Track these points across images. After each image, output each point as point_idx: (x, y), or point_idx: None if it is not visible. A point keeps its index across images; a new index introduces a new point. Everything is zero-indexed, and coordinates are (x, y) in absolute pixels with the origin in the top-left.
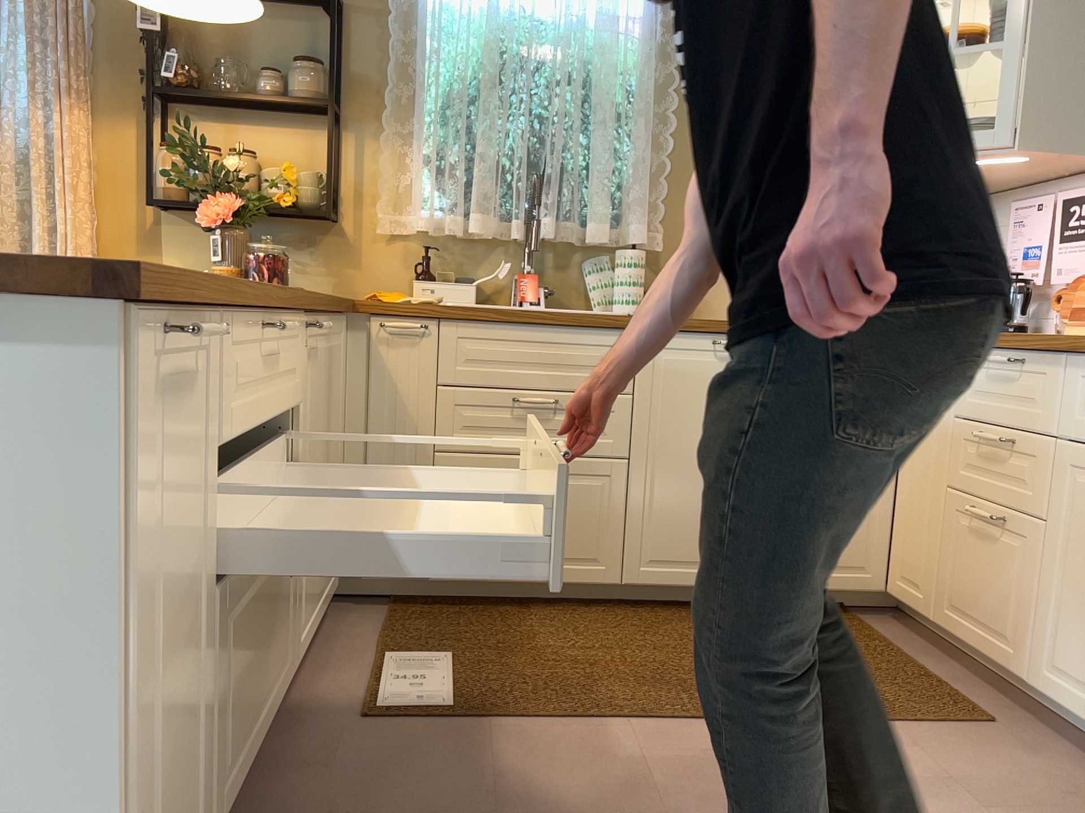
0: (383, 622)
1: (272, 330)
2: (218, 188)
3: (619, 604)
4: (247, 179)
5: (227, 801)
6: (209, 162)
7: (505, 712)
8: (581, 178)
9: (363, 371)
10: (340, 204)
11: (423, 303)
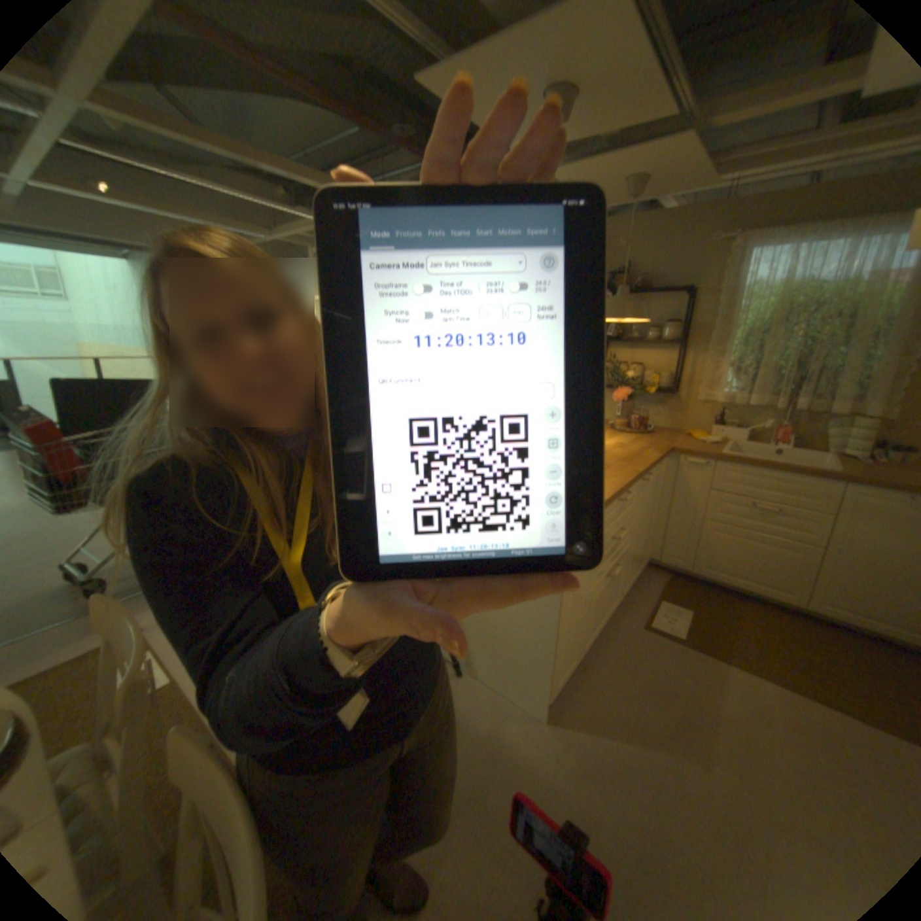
0: (666, 584)
1: (624, 500)
2: (621, 383)
3: (804, 616)
4: (634, 379)
5: (590, 646)
6: (619, 372)
7: (711, 652)
8: (836, 372)
9: (673, 476)
10: (678, 384)
11: (709, 451)
